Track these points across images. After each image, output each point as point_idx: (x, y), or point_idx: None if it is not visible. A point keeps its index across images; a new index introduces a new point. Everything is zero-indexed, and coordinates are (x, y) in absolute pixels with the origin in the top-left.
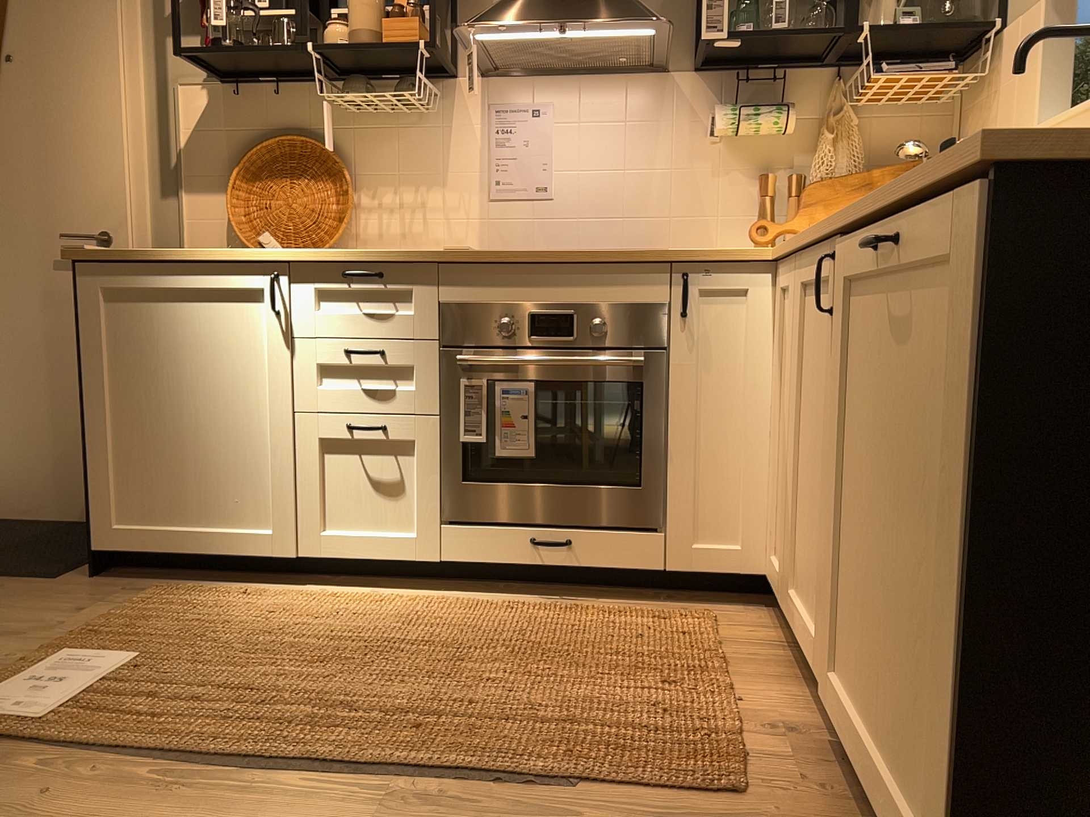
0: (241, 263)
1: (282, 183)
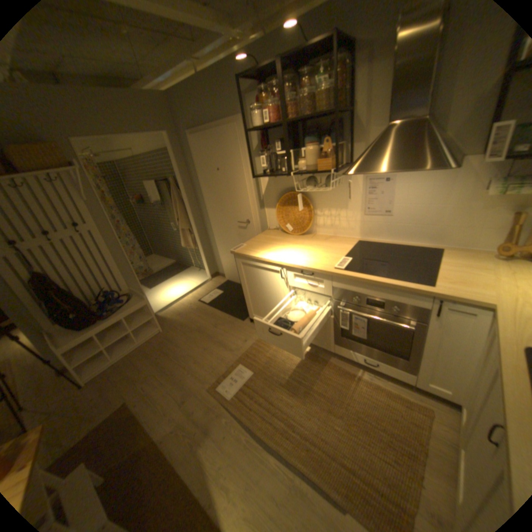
0: (272, 262)
1: (291, 207)
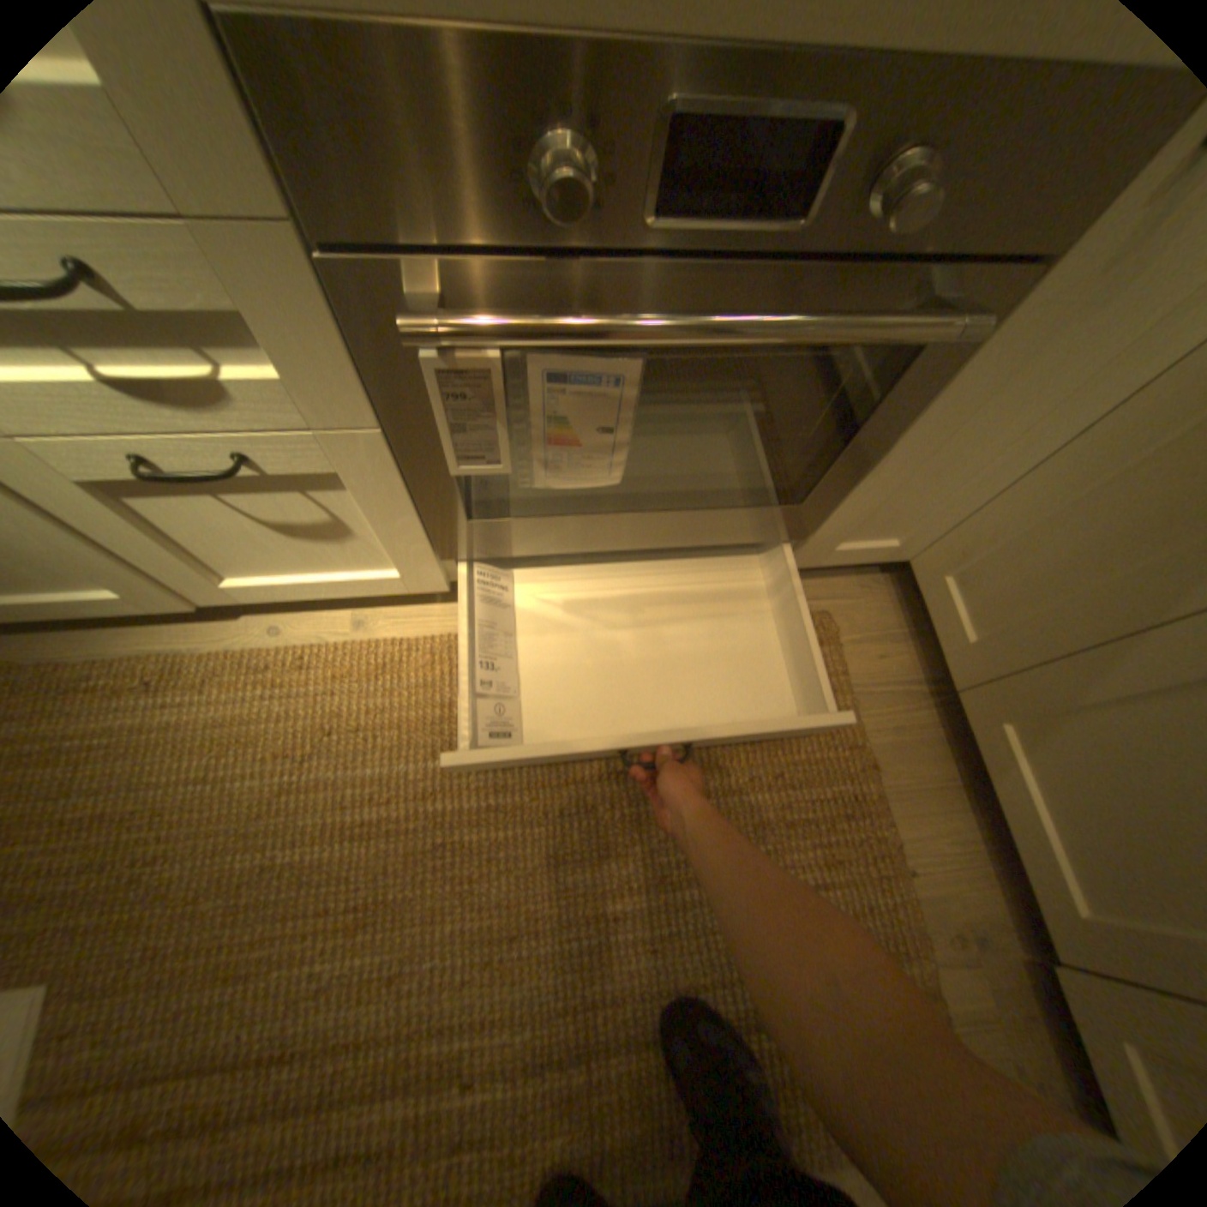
0: None
1: None
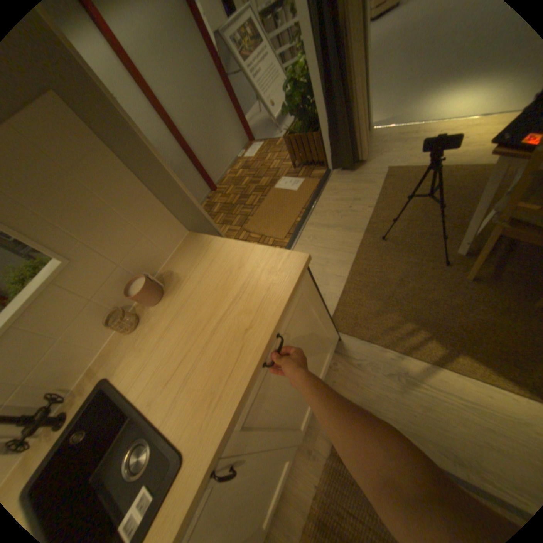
0: None
1: None
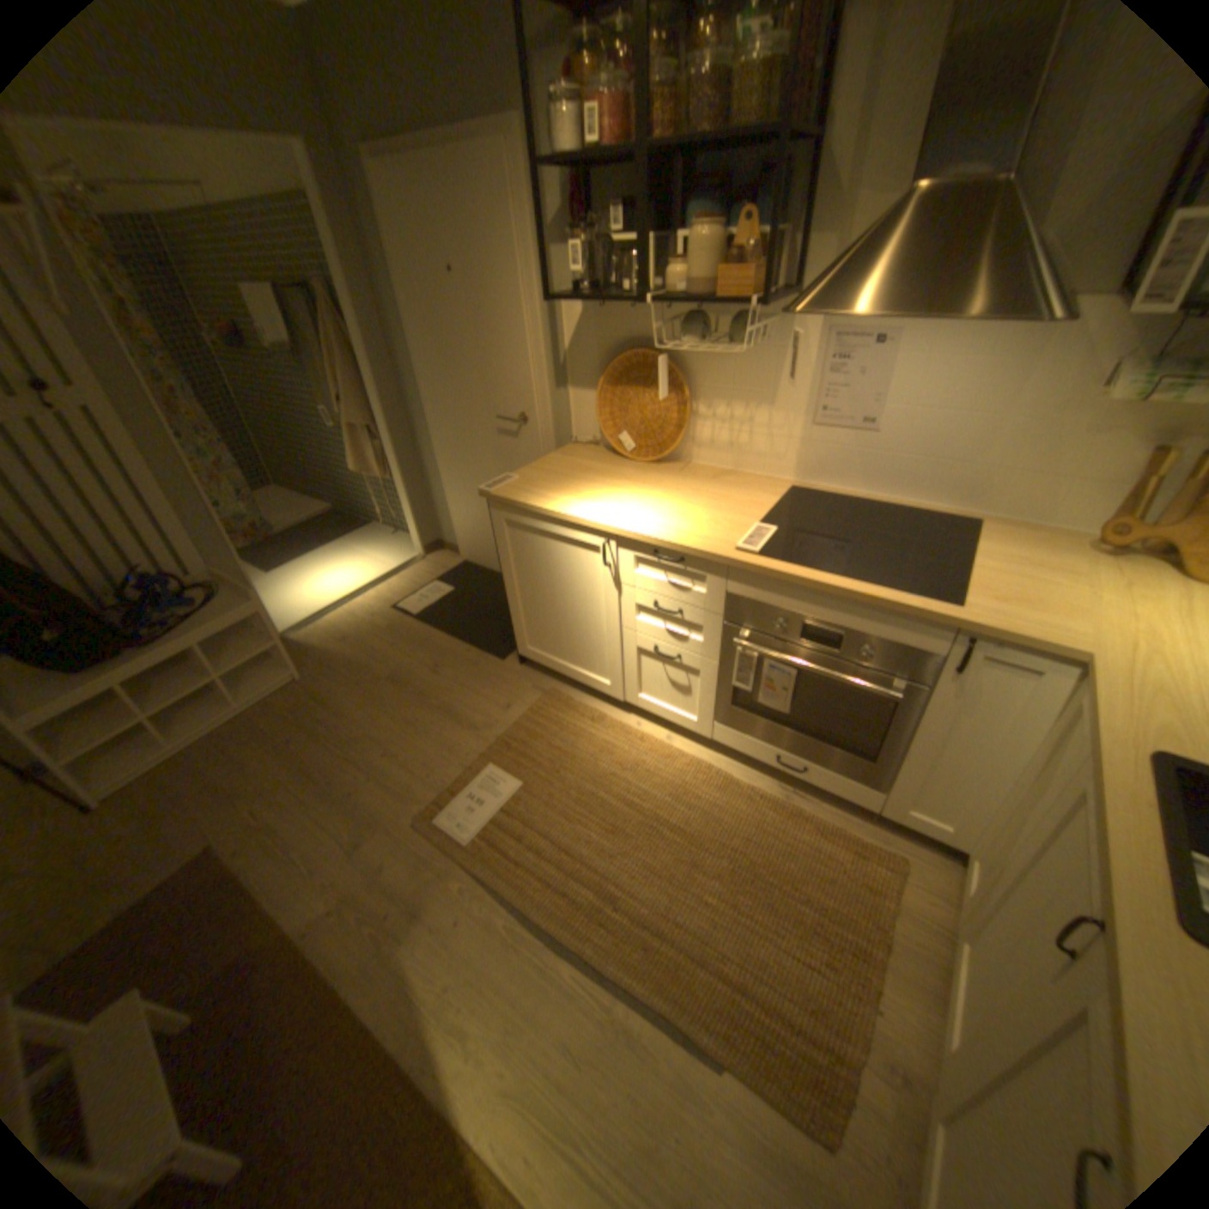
0: (584, 526)
1: (637, 390)
